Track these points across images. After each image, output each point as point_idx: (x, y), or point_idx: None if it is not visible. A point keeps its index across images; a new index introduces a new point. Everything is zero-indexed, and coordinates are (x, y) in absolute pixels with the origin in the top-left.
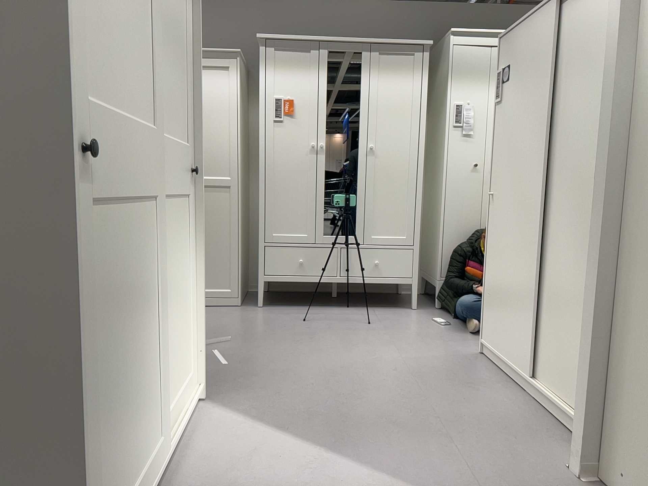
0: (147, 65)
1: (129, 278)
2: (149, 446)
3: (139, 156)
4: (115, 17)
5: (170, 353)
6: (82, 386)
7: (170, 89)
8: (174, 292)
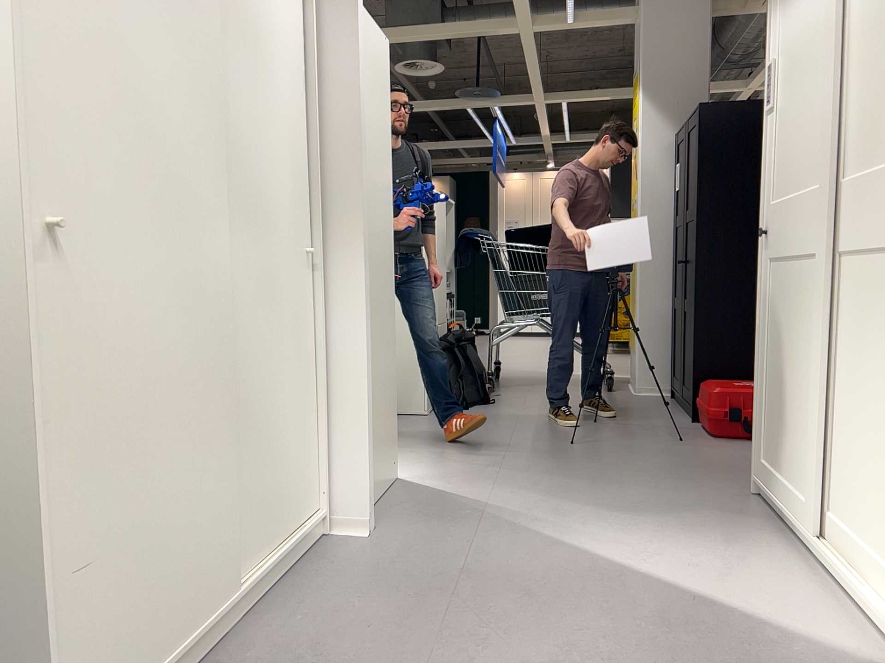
0: (817, 126)
1: (789, 314)
2: (794, 477)
3: (799, 218)
4: (791, 127)
5: (852, 459)
6: (758, 351)
7: (880, 95)
8: (868, 386)
